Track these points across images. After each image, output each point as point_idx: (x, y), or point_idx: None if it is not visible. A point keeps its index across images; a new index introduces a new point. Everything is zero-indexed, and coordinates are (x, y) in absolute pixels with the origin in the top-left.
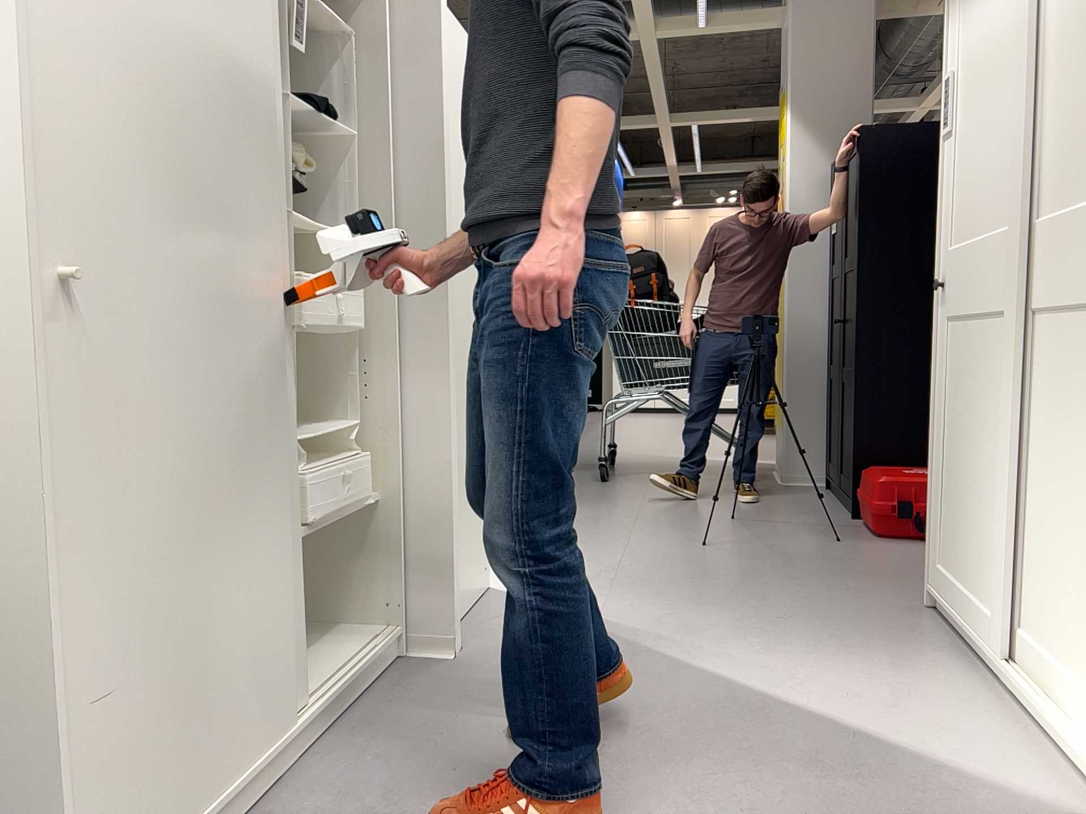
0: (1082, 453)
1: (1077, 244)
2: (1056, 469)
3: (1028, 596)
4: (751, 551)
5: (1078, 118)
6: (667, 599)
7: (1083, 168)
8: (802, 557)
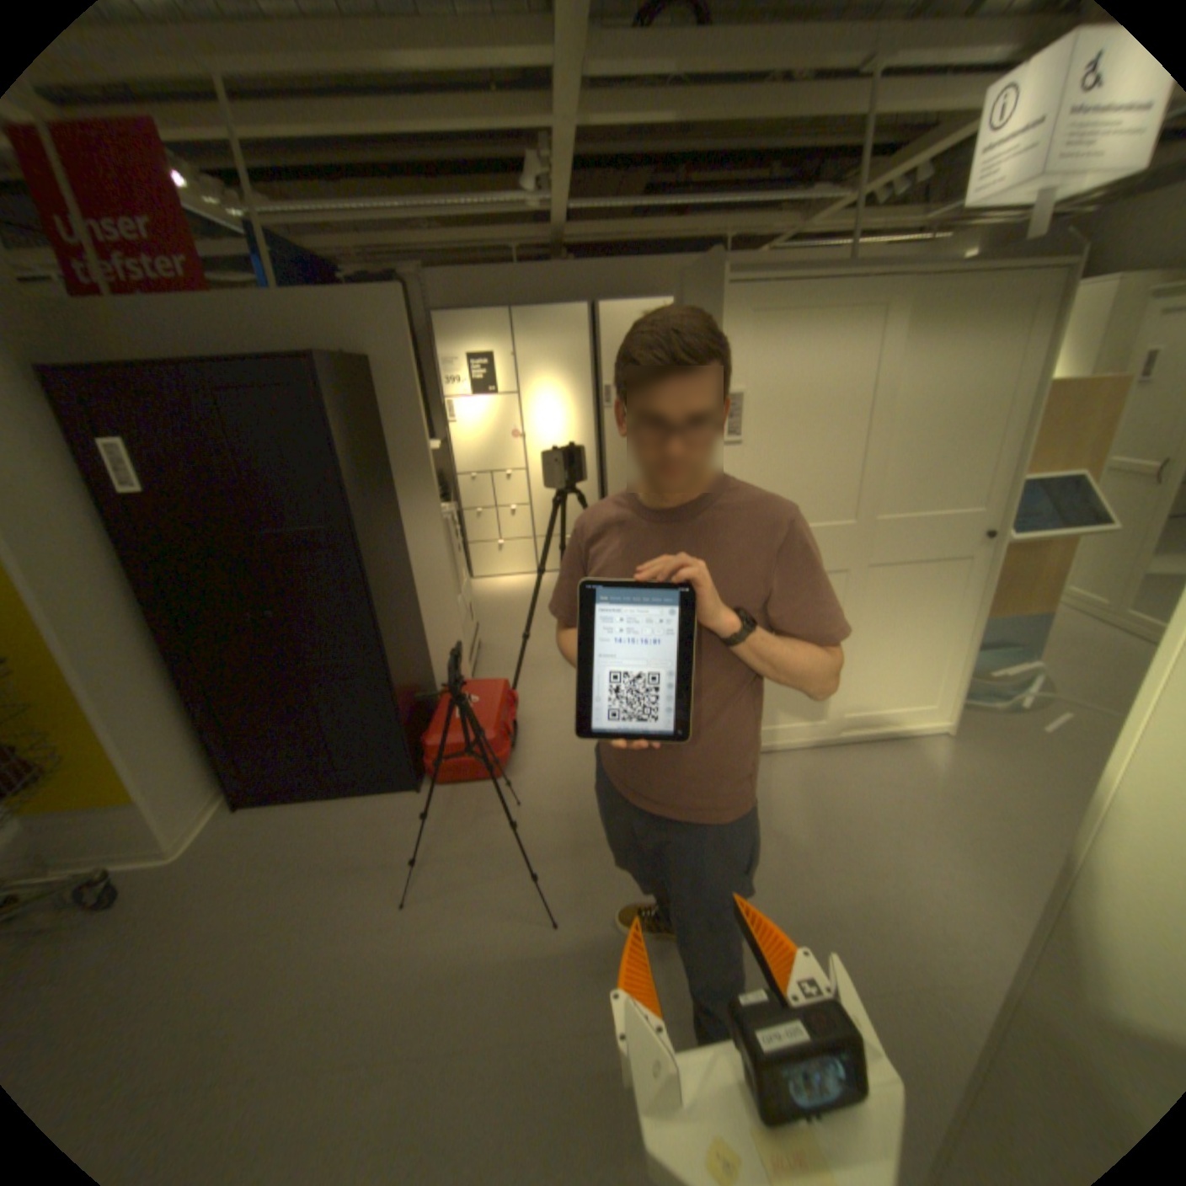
0: (921, 623)
1: (931, 533)
2: (894, 636)
3: (859, 698)
4: (574, 875)
5: (935, 469)
6: (798, 937)
7: (936, 495)
8: (592, 831)
